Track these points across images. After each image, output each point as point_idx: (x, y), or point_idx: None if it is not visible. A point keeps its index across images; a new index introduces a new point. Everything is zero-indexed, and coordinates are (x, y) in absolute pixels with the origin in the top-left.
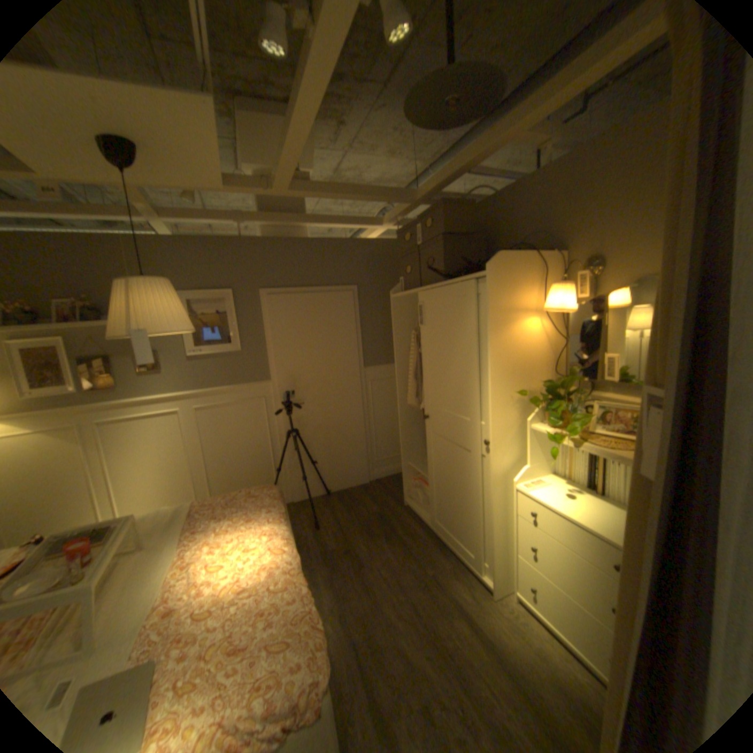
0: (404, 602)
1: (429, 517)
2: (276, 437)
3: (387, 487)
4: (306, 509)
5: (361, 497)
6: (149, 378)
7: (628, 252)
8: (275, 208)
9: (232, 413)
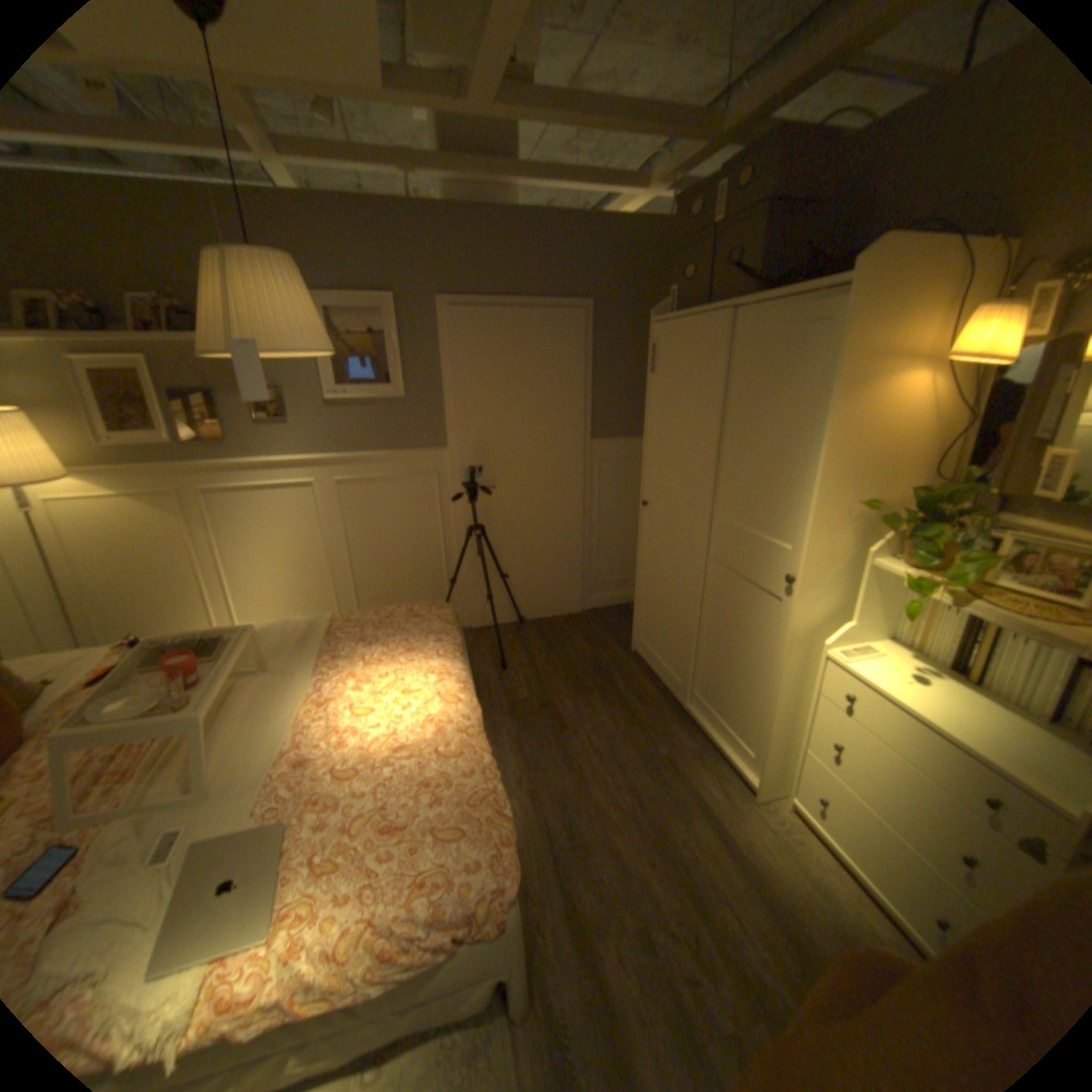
0: (624, 785)
1: (669, 673)
2: (453, 534)
3: (608, 622)
4: (489, 638)
5: (568, 630)
6: (273, 430)
7: None
8: (468, 146)
9: (391, 493)
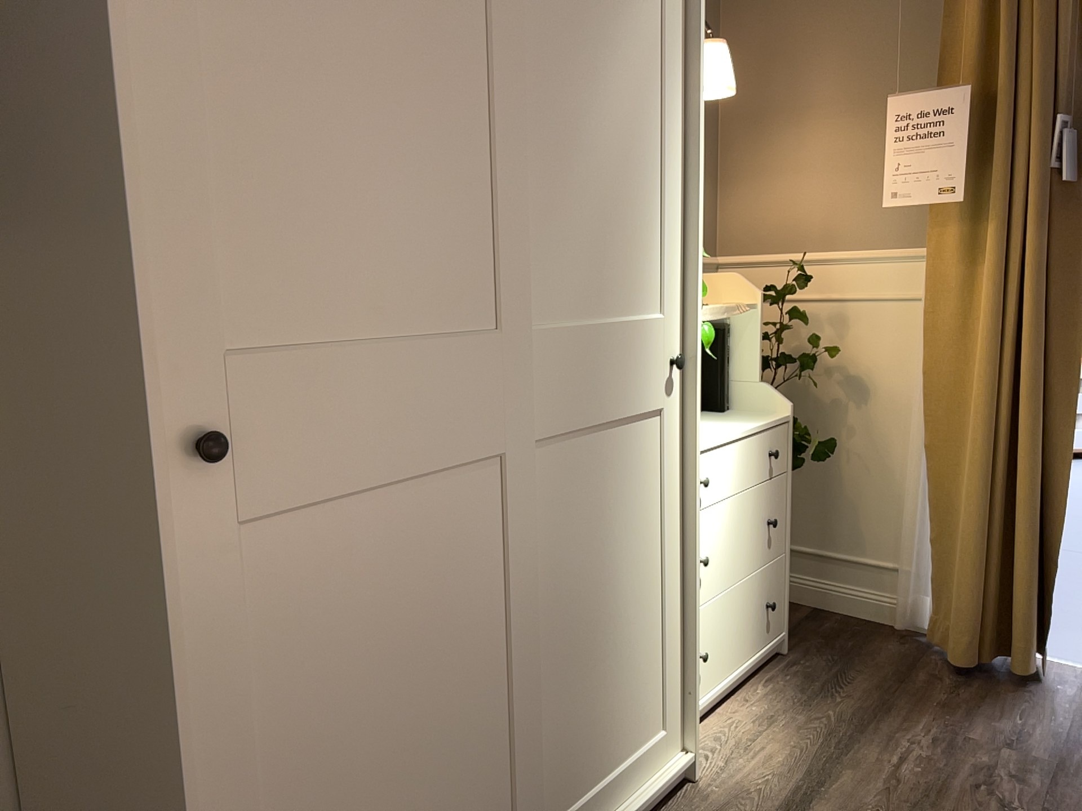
0: None
1: None
2: None
3: None
4: None
5: None
6: None
7: None
8: None
9: None
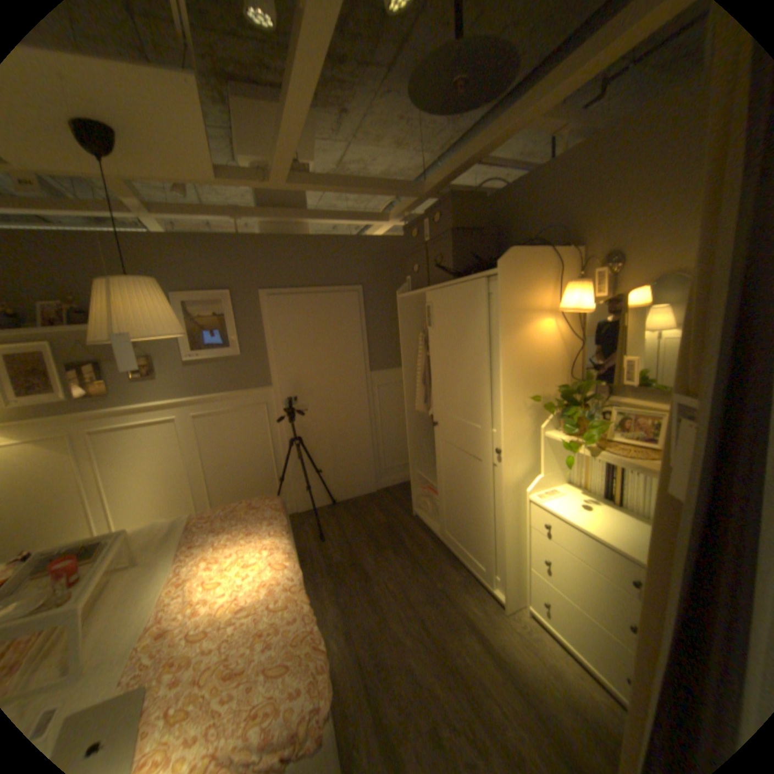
0: (412, 617)
1: (438, 528)
2: (279, 446)
3: (395, 496)
4: (311, 519)
5: (368, 506)
6: (144, 385)
7: (650, 248)
8: (275, 203)
9: (232, 421)
